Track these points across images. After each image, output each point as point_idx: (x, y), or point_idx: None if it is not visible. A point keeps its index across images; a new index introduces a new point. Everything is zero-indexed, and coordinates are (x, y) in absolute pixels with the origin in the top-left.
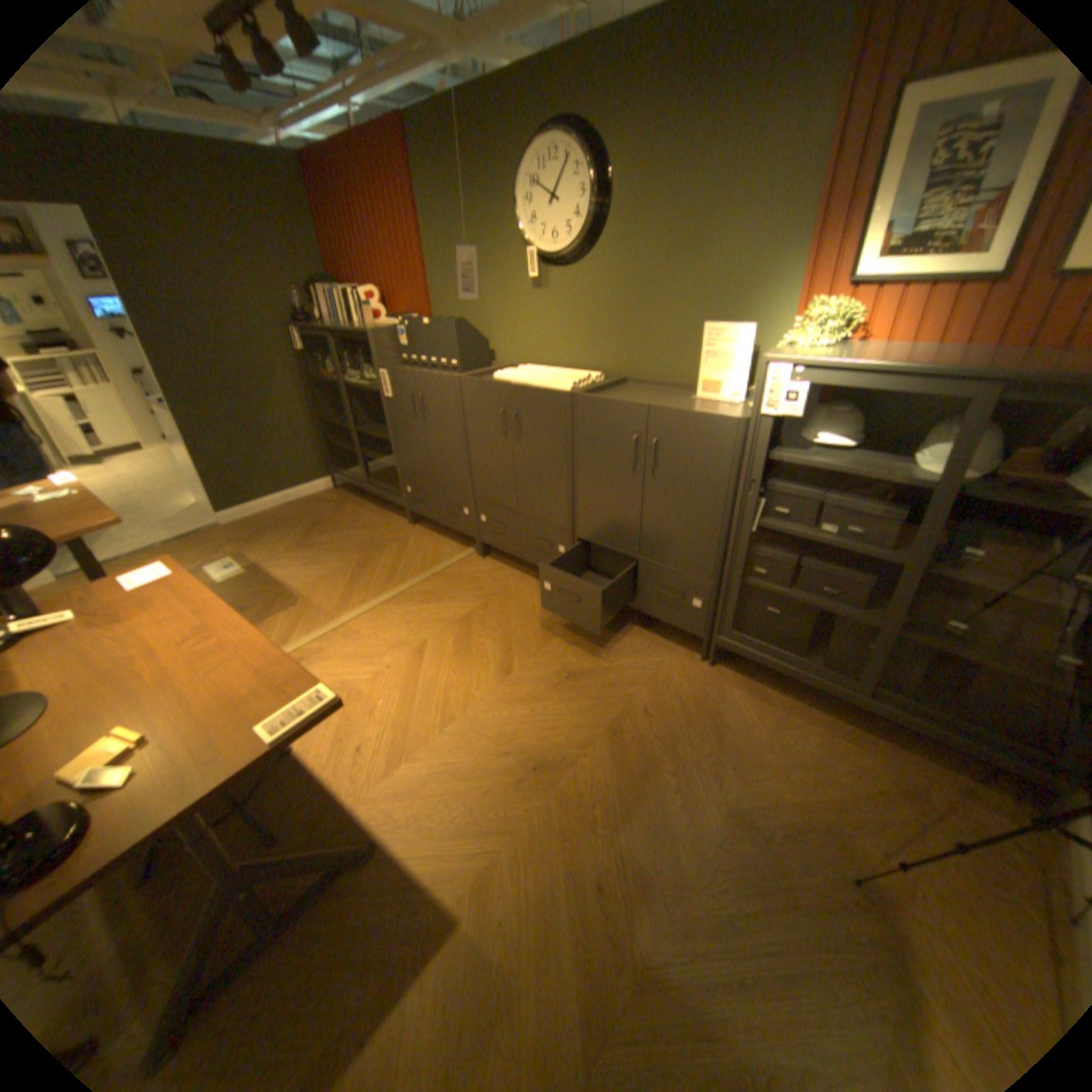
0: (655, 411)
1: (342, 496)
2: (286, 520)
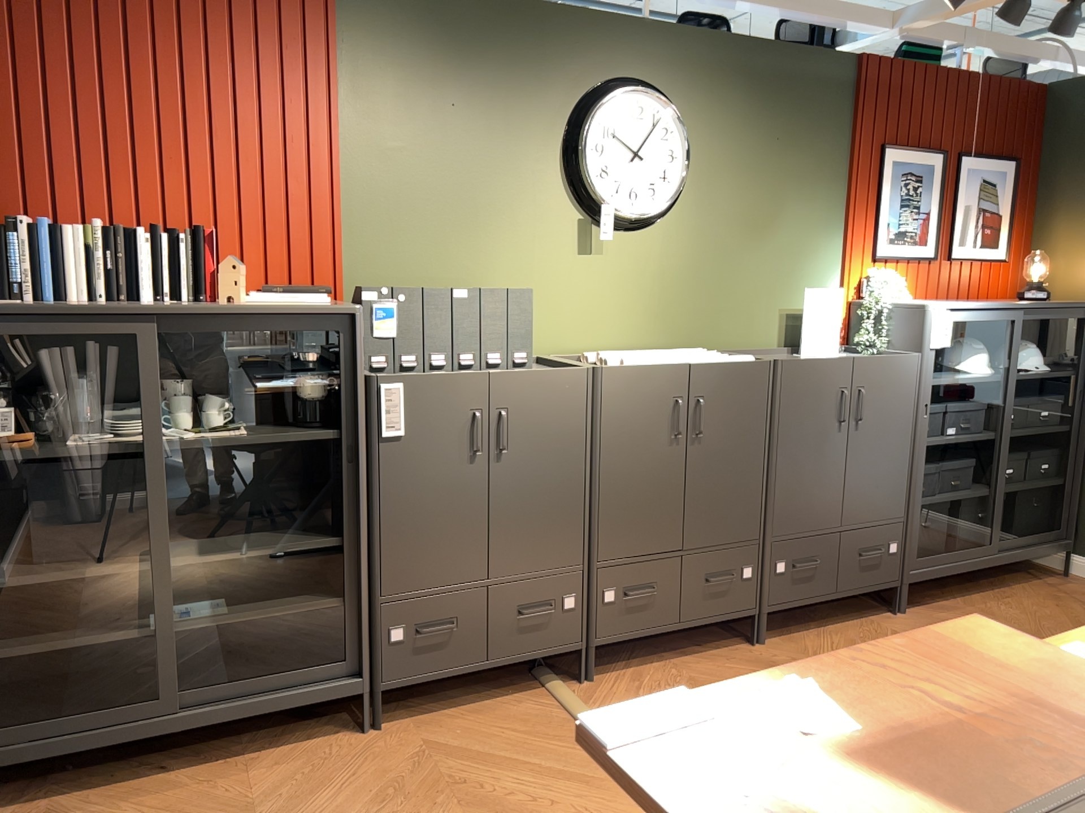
0: (860, 362)
1: None
2: None
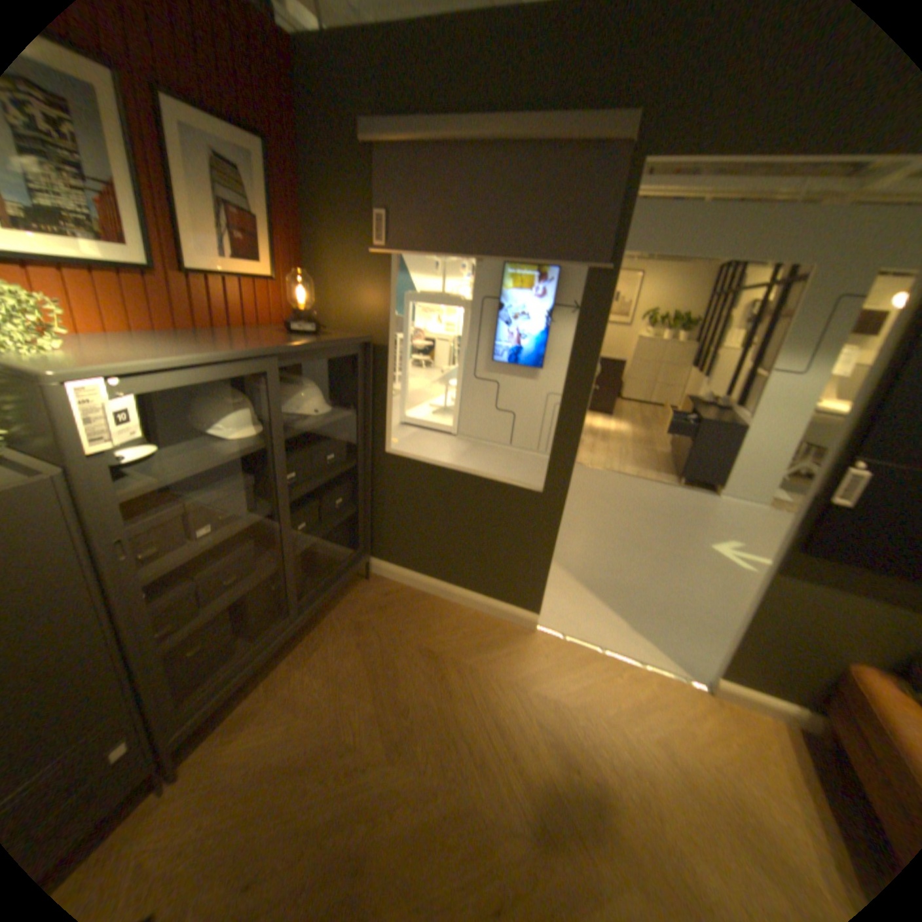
0: None
1: None
2: None
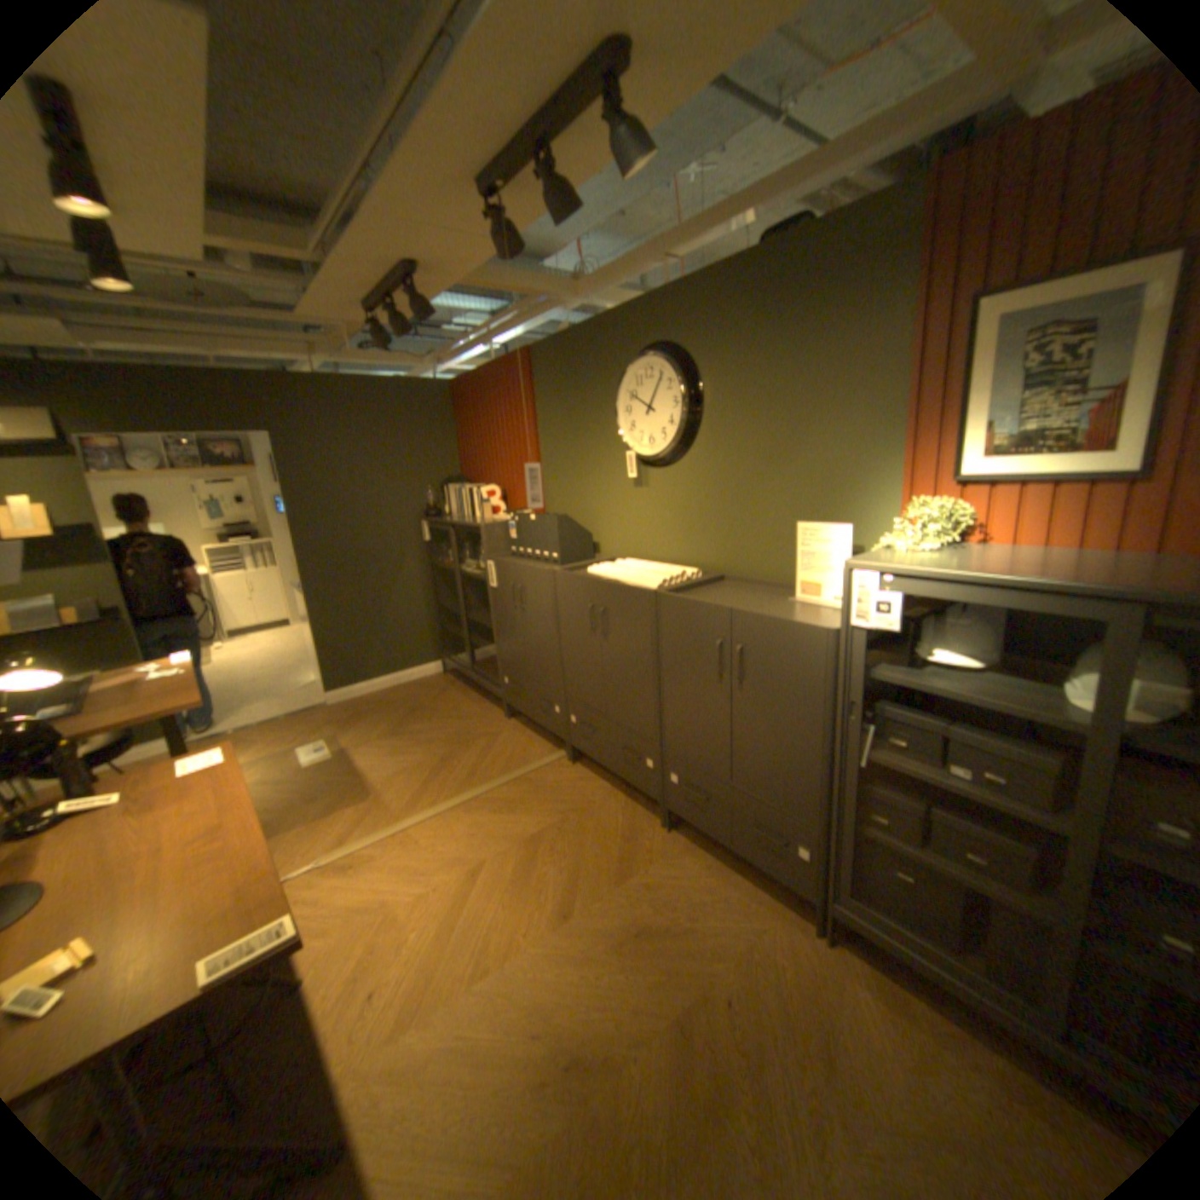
0: (737, 615)
1: (448, 681)
2: (387, 704)
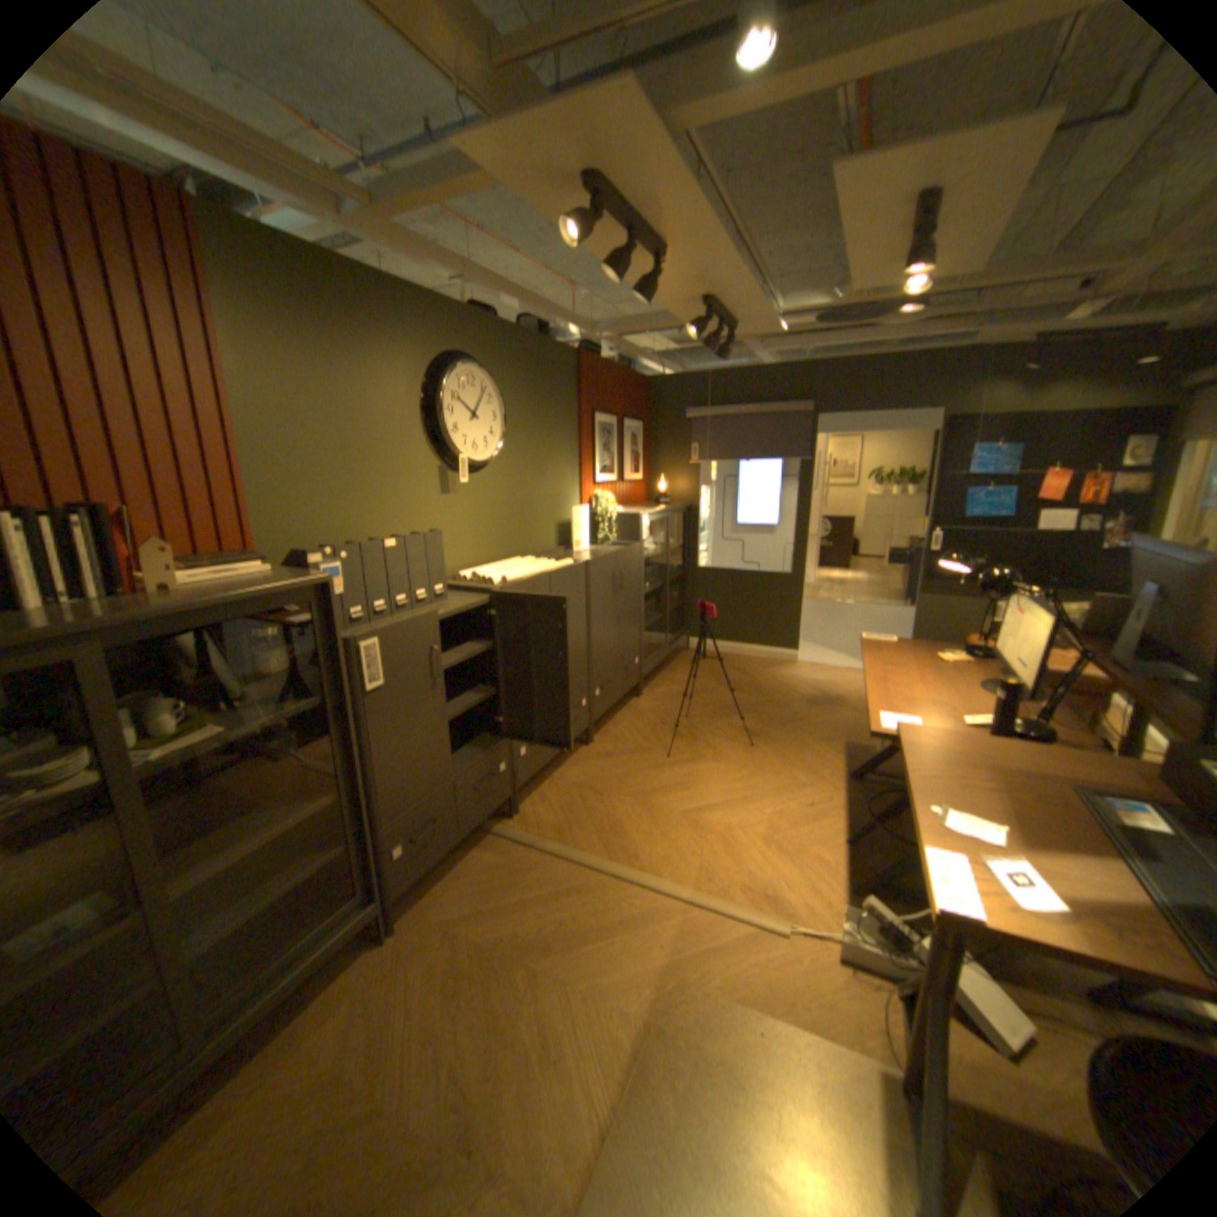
0: (619, 554)
1: None
2: None
